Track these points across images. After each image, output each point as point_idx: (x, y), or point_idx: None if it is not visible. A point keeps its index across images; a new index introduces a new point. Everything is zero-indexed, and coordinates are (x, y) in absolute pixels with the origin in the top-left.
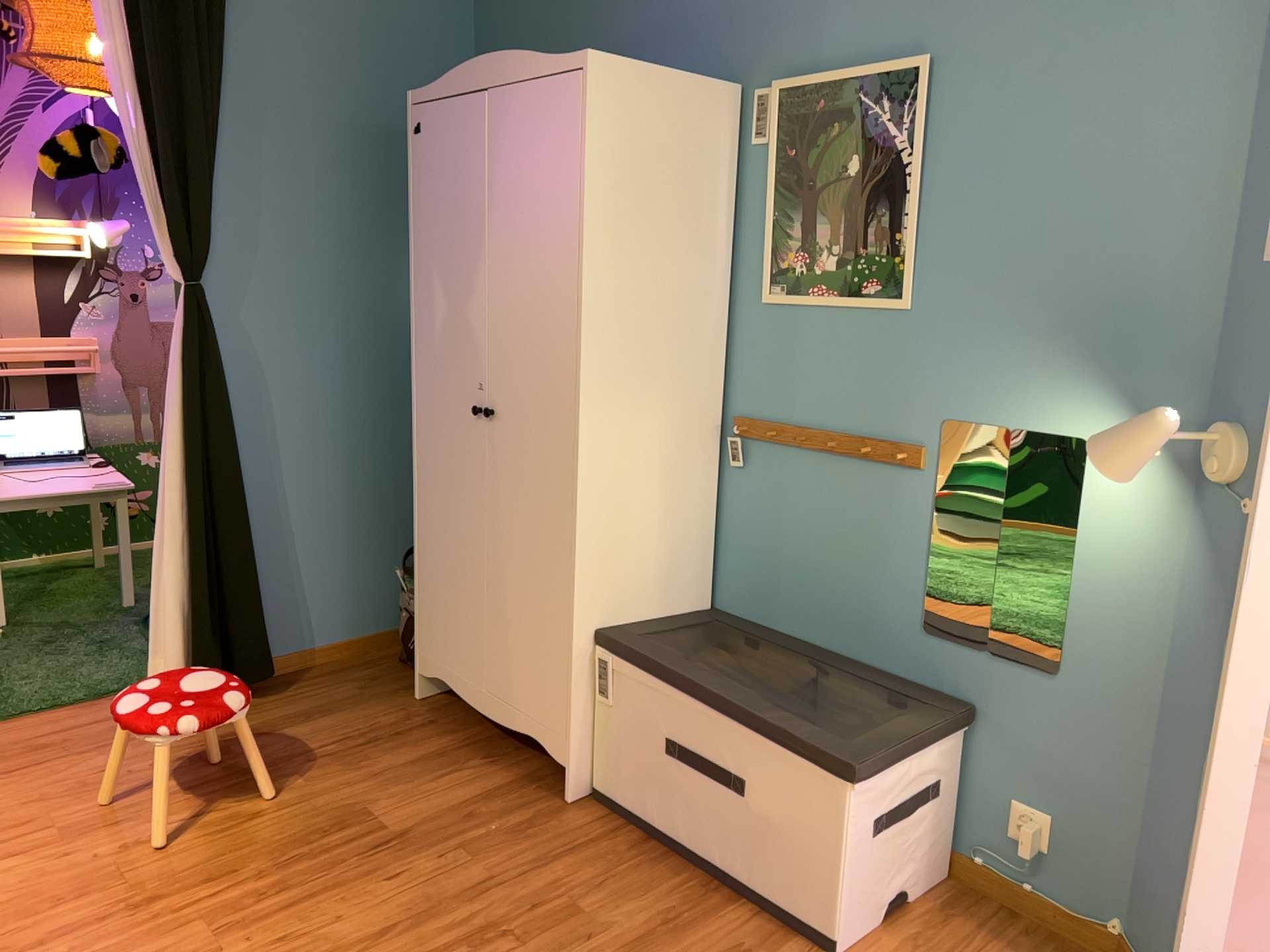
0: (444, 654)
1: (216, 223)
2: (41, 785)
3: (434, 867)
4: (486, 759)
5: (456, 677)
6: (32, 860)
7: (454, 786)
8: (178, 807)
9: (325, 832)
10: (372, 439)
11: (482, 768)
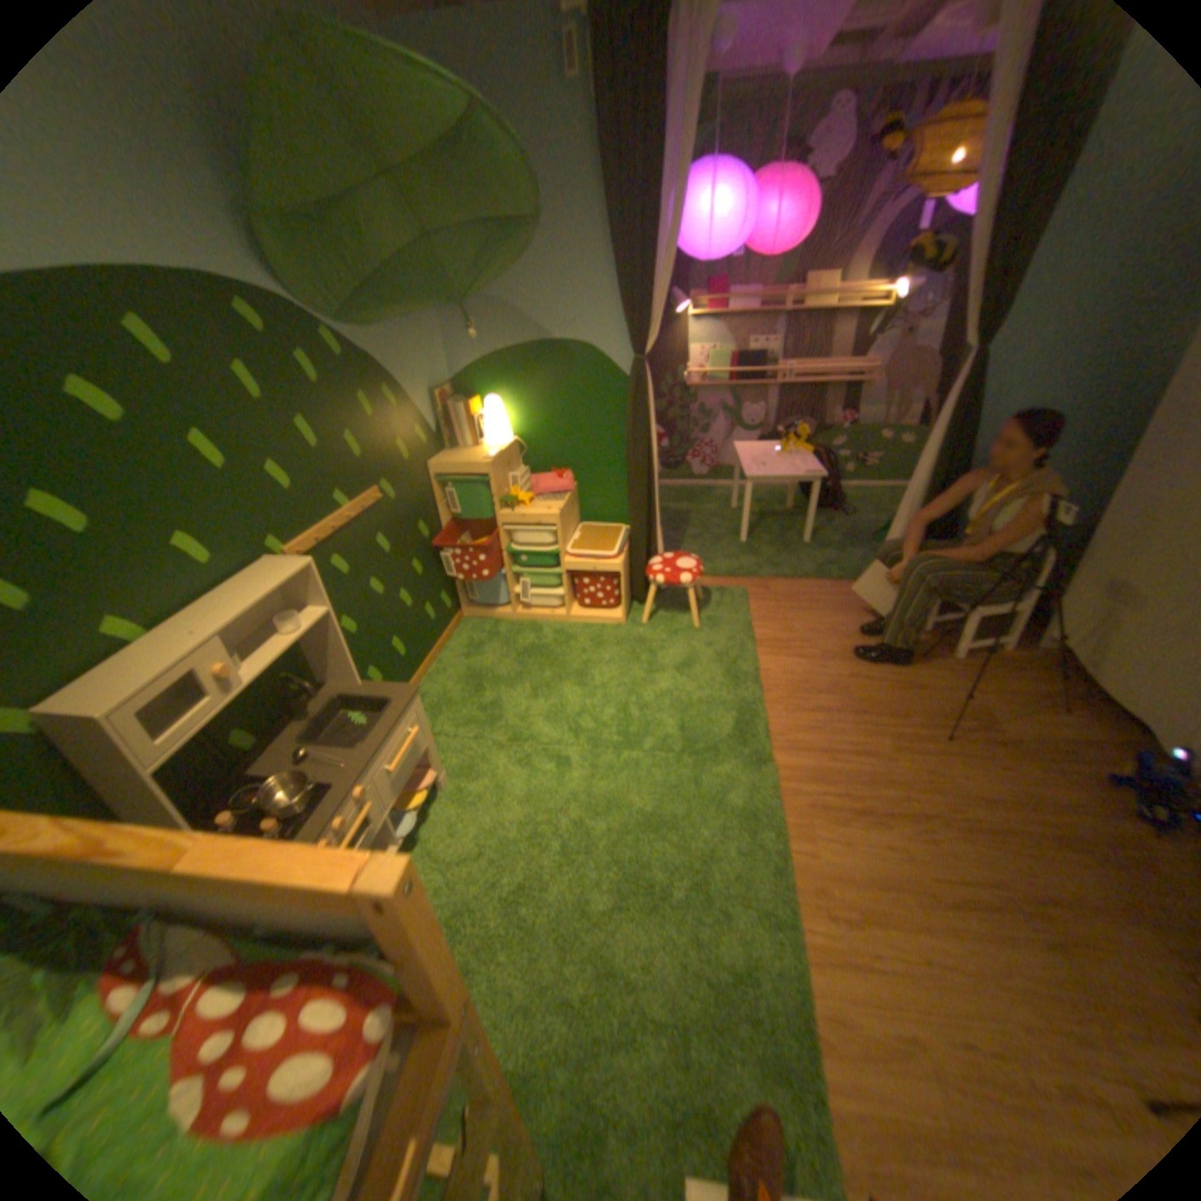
0: (1081, 635)
1: (1012, 300)
2: (813, 624)
3: (1036, 778)
4: (1091, 718)
5: (1086, 654)
6: (809, 665)
7: (1061, 727)
8: (878, 665)
9: (963, 718)
10: (1072, 463)
11: (1086, 723)
